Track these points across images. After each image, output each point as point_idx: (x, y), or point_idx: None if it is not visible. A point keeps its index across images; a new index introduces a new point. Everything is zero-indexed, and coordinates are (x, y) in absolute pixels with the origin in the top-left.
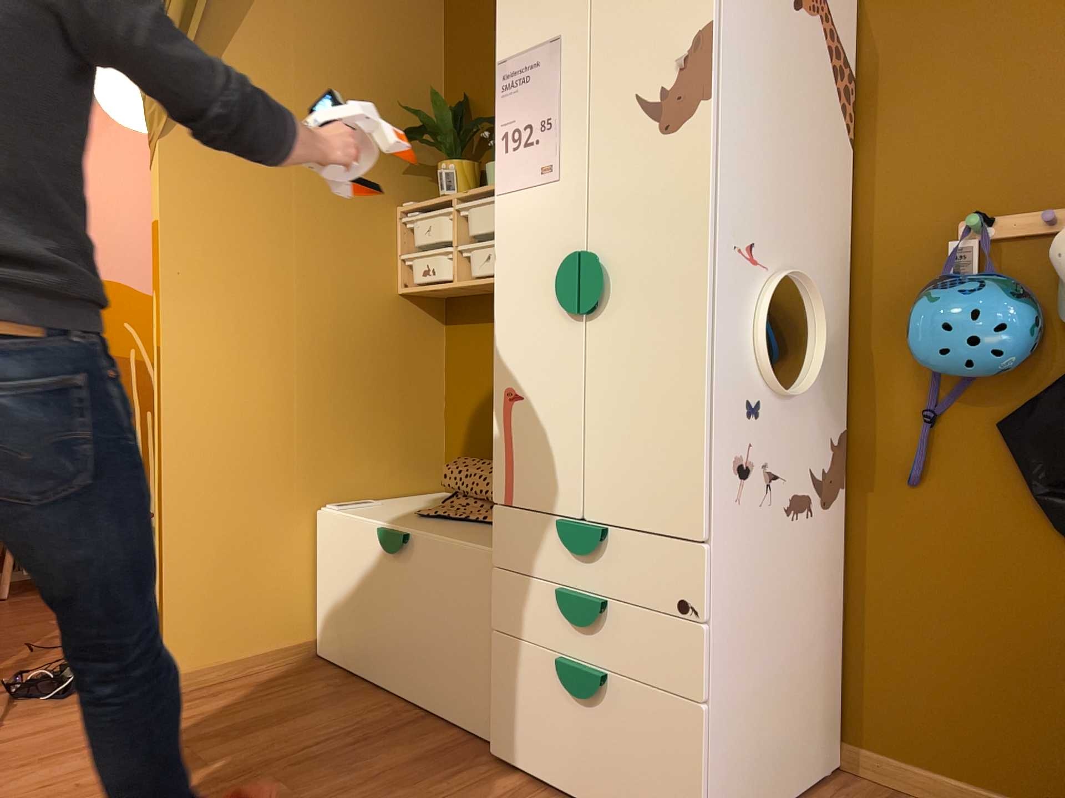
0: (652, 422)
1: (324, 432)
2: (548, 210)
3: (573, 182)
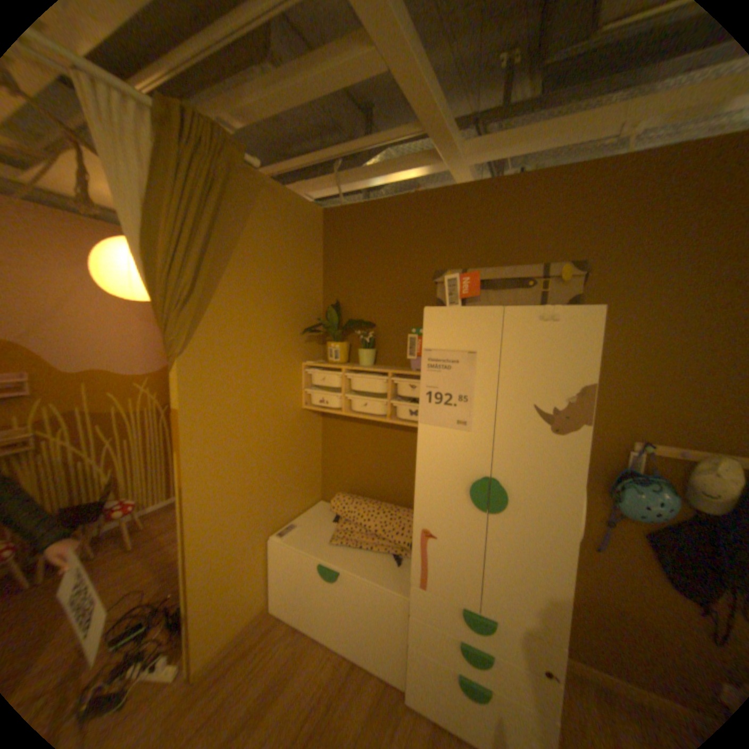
0: (534, 581)
1: (270, 497)
2: (462, 446)
3: (482, 437)
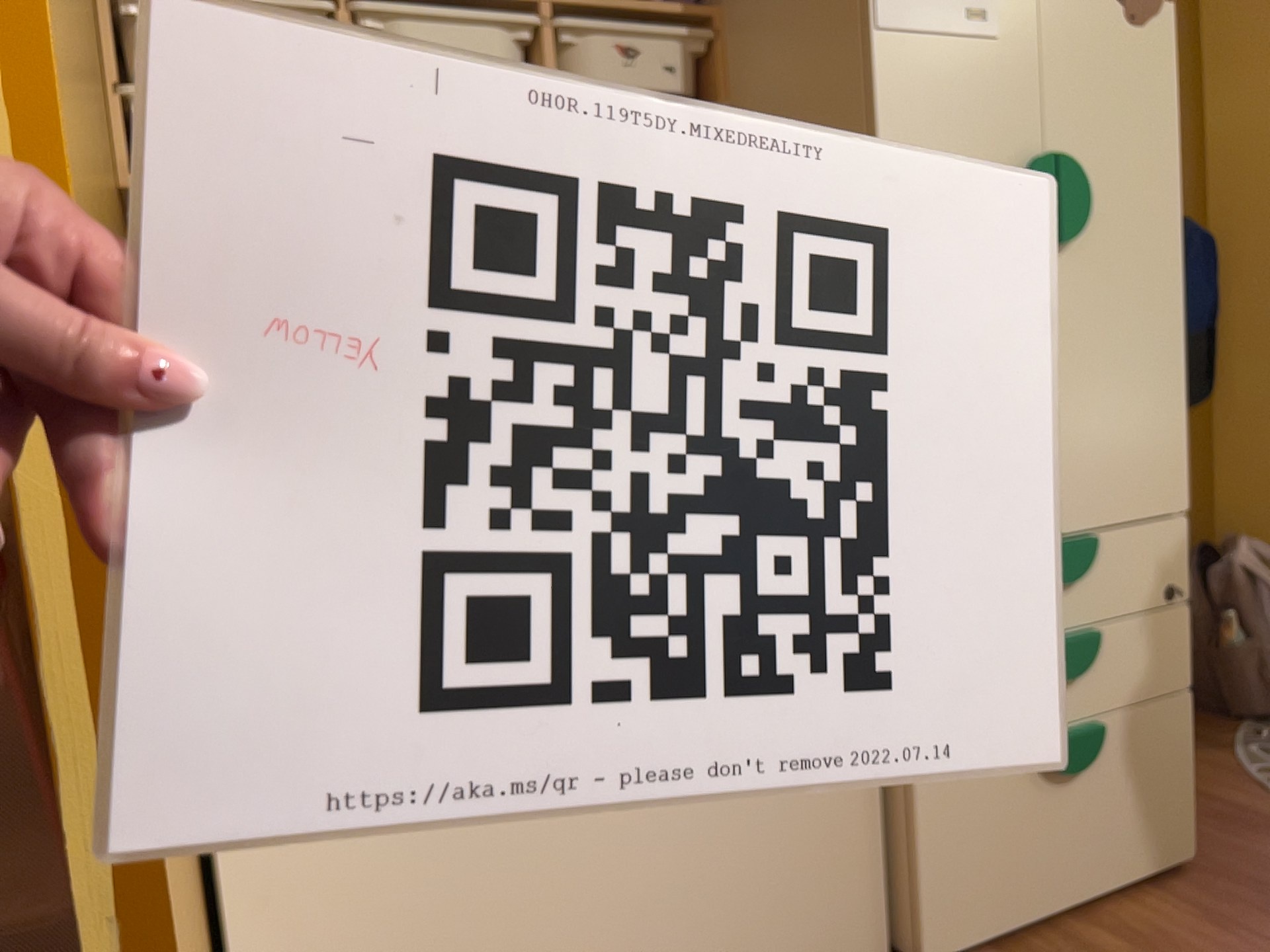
0: (1136, 385)
1: None
2: (983, 82)
3: (1021, 47)
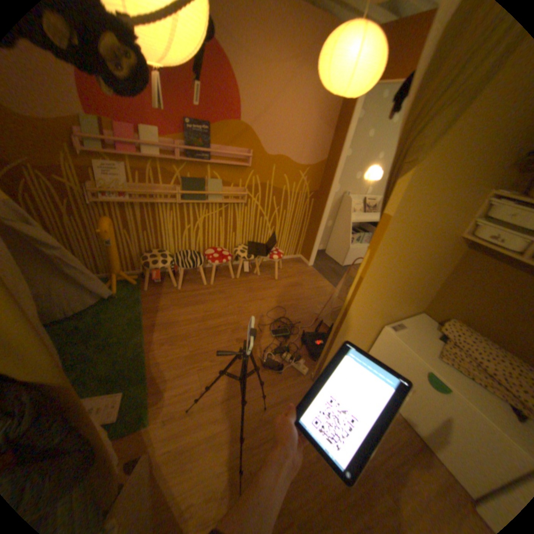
0: None
1: (401, 299)
2: None
3: None
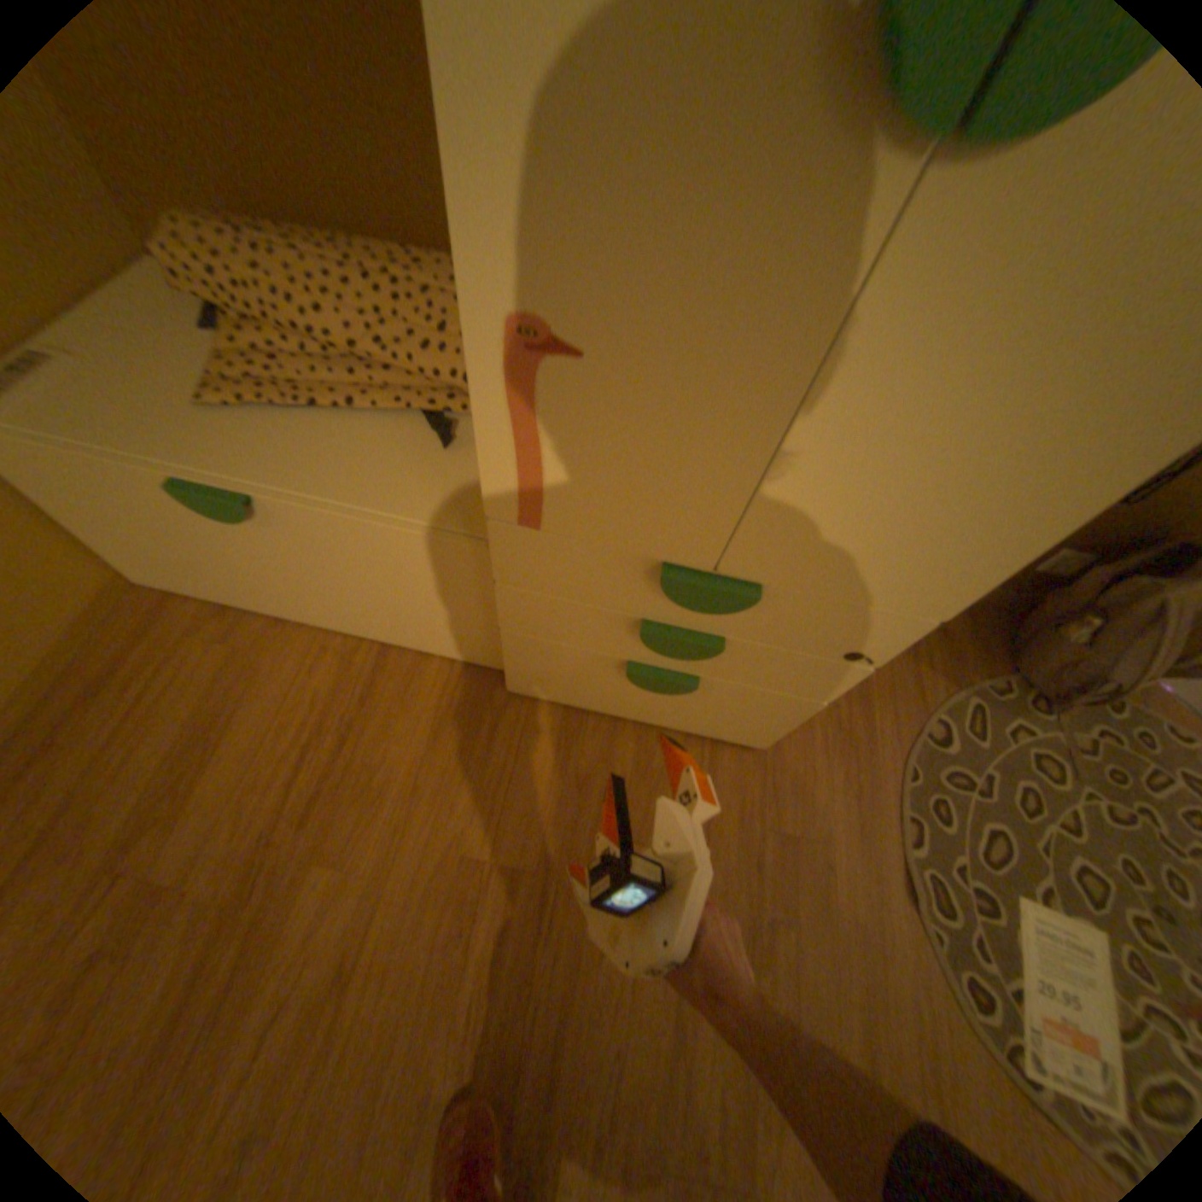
0: (972, 482)
1: None
2: None
3: None
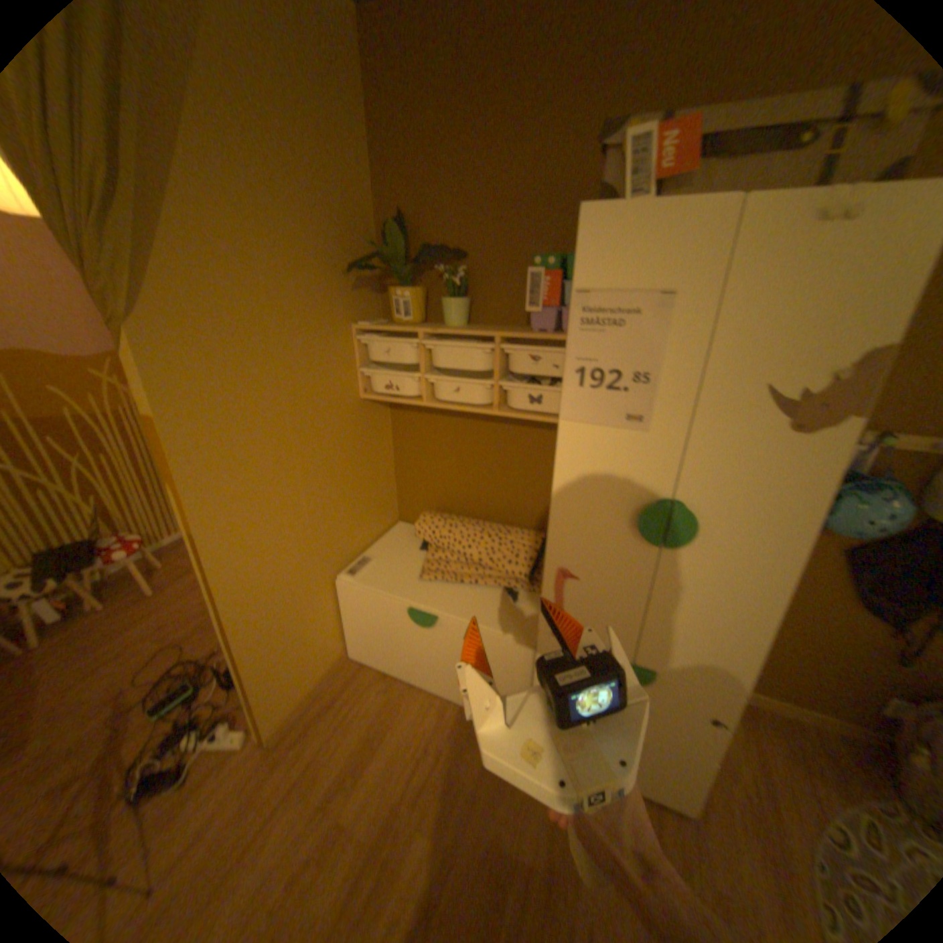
0: (716, 628)
1: (329, 525)
2: (630, 454)
3: (666, 439)
